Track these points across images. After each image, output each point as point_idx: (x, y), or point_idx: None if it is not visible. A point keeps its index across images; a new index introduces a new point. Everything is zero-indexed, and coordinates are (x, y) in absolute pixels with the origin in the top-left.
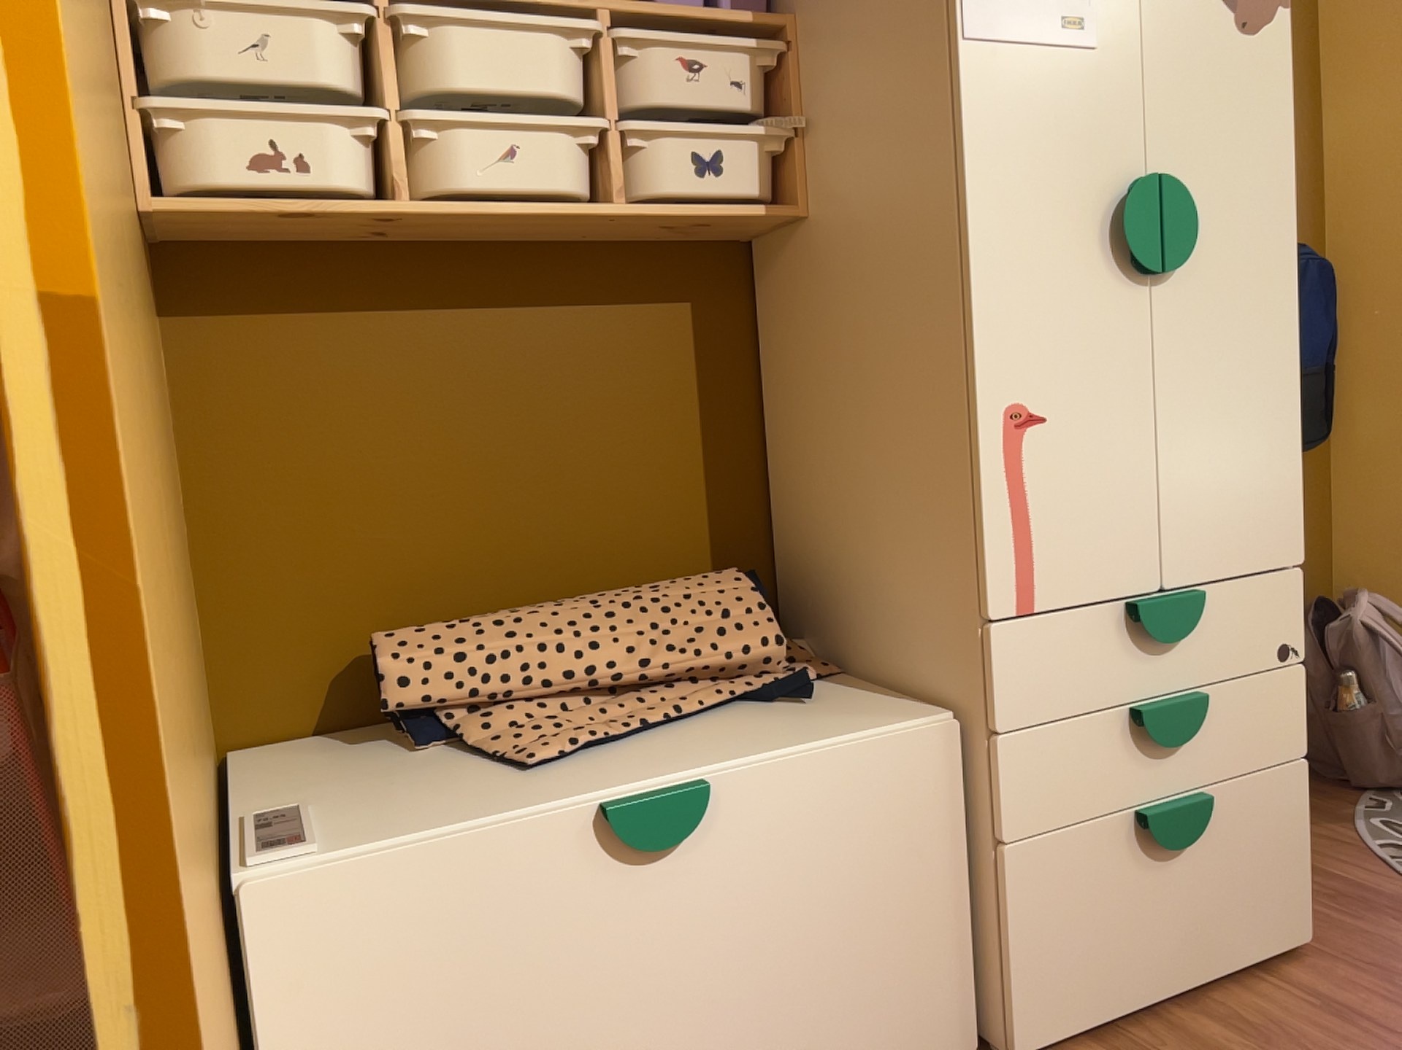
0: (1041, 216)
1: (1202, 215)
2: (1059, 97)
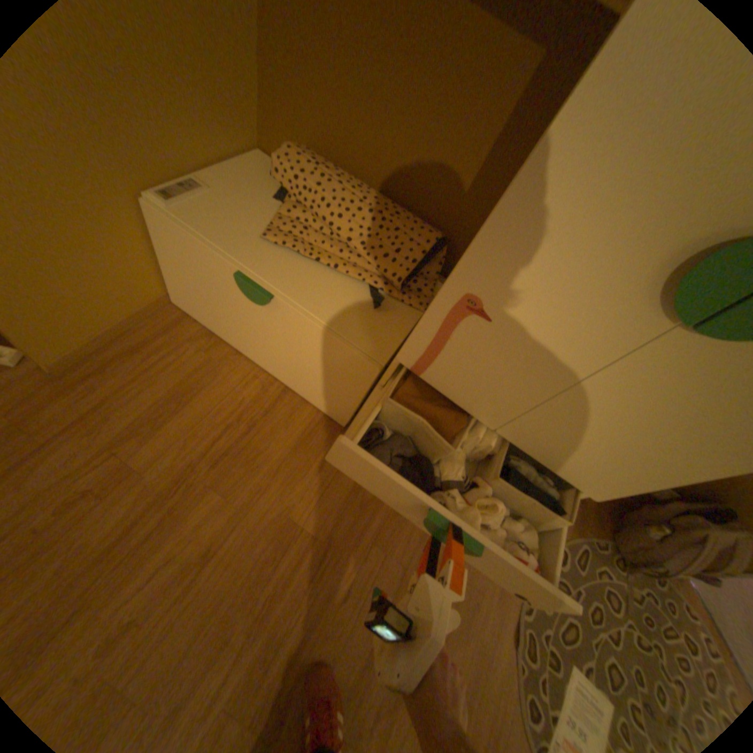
0: (631, 184)
1: None
2: None
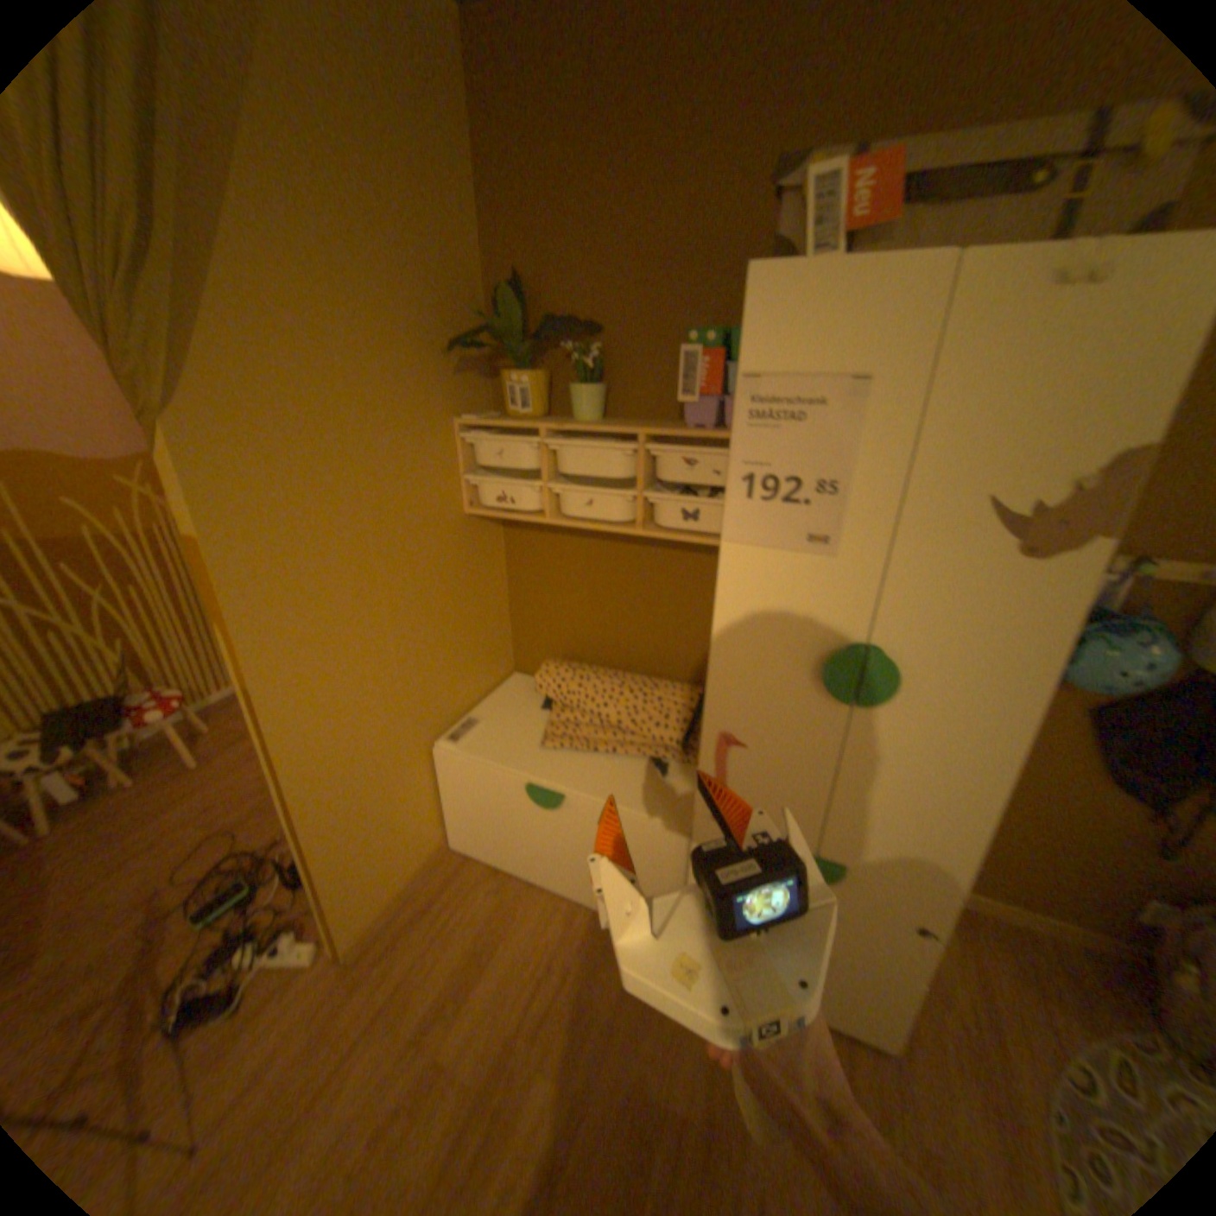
0: (764, 646)
1: (921, 677)
2: (795, 582)
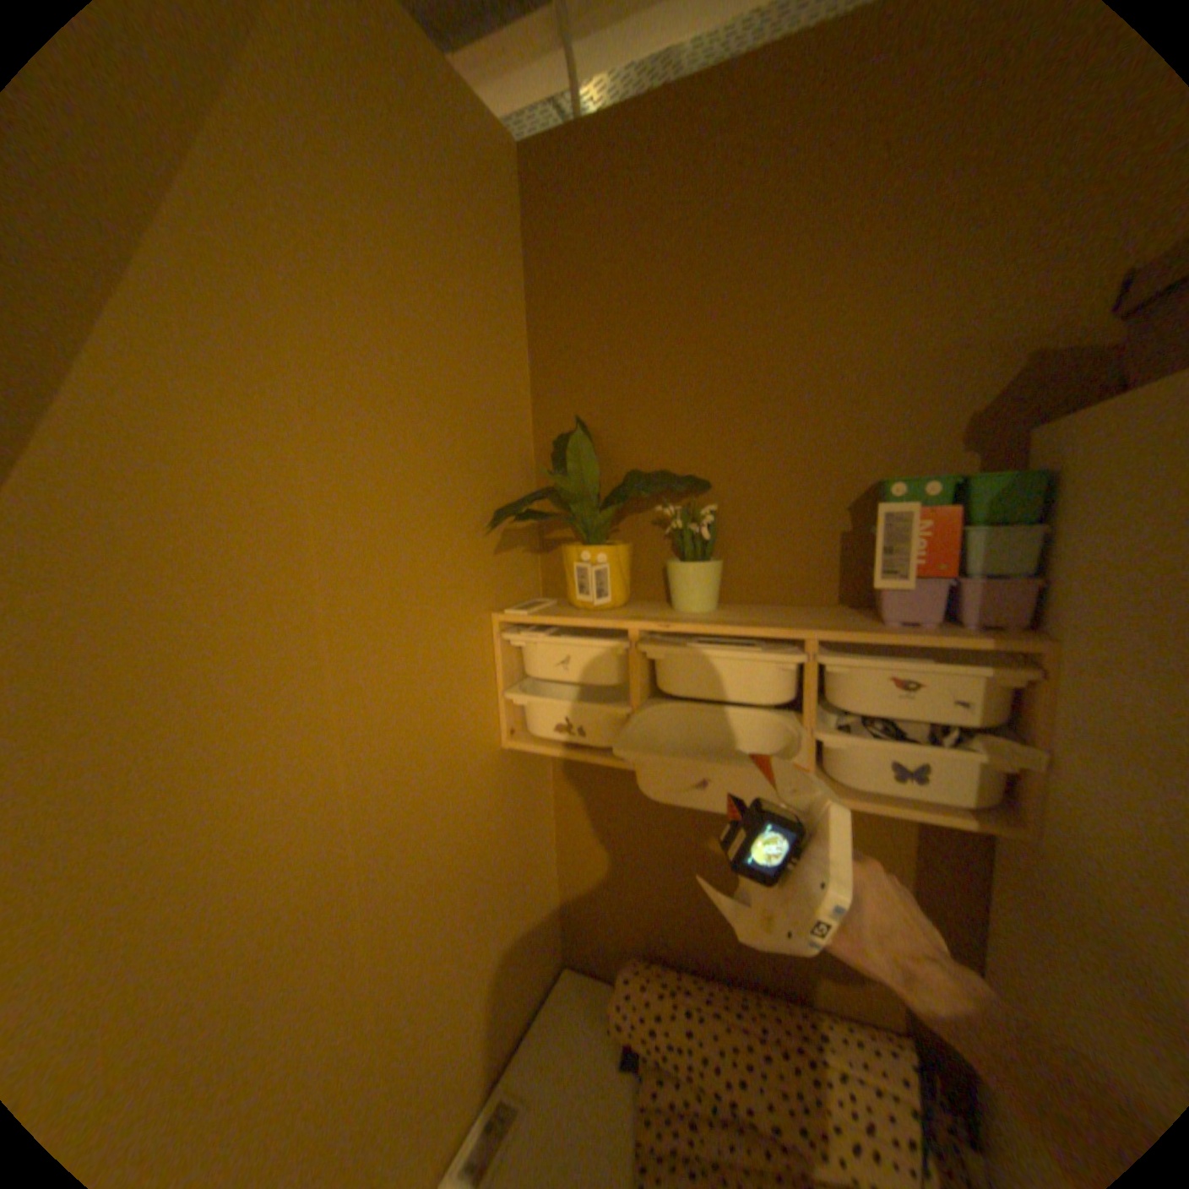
0: None
1: None
2: None
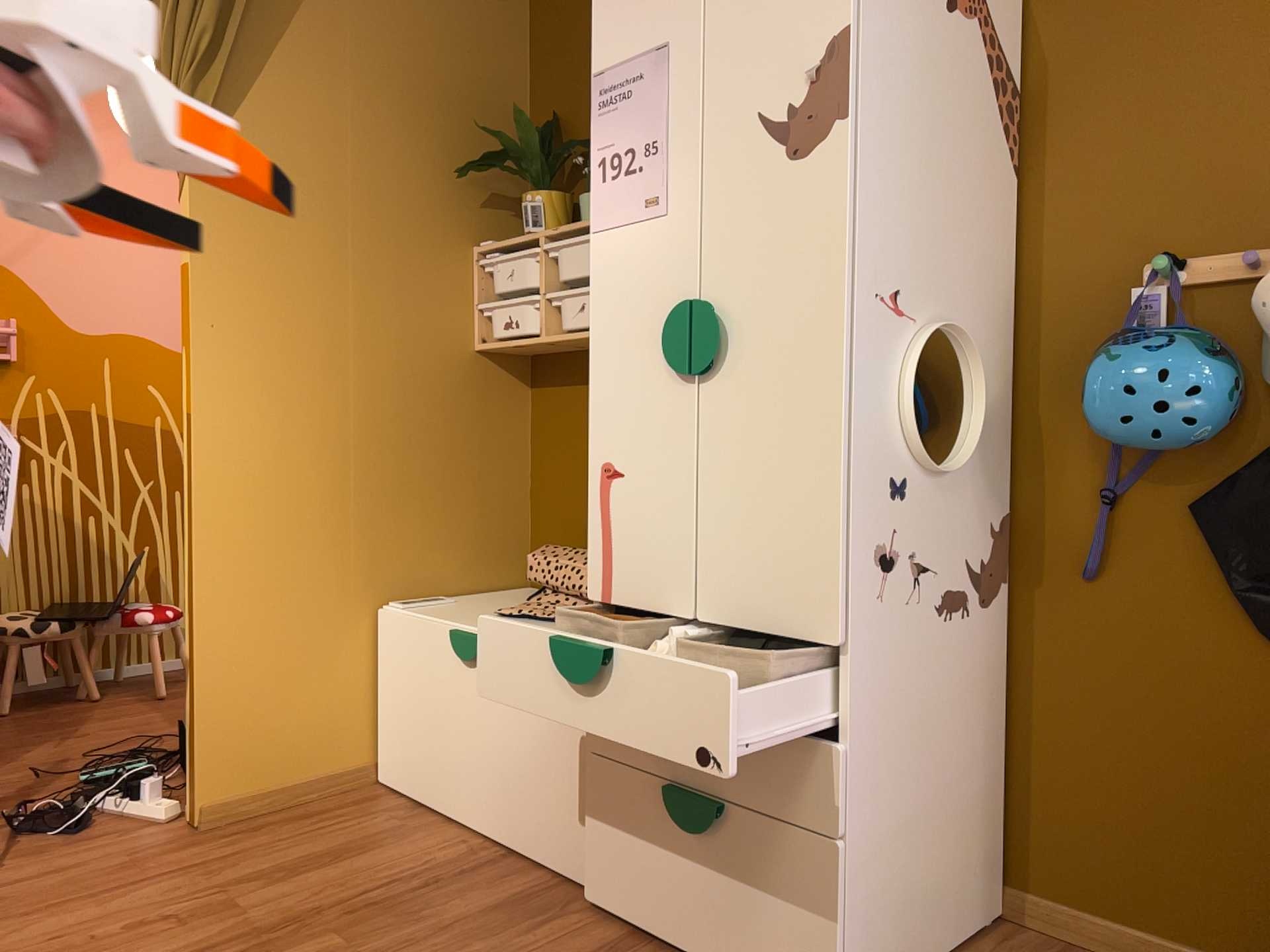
0: (627, 336)
1: (745, 322)
2: (642, 254)
